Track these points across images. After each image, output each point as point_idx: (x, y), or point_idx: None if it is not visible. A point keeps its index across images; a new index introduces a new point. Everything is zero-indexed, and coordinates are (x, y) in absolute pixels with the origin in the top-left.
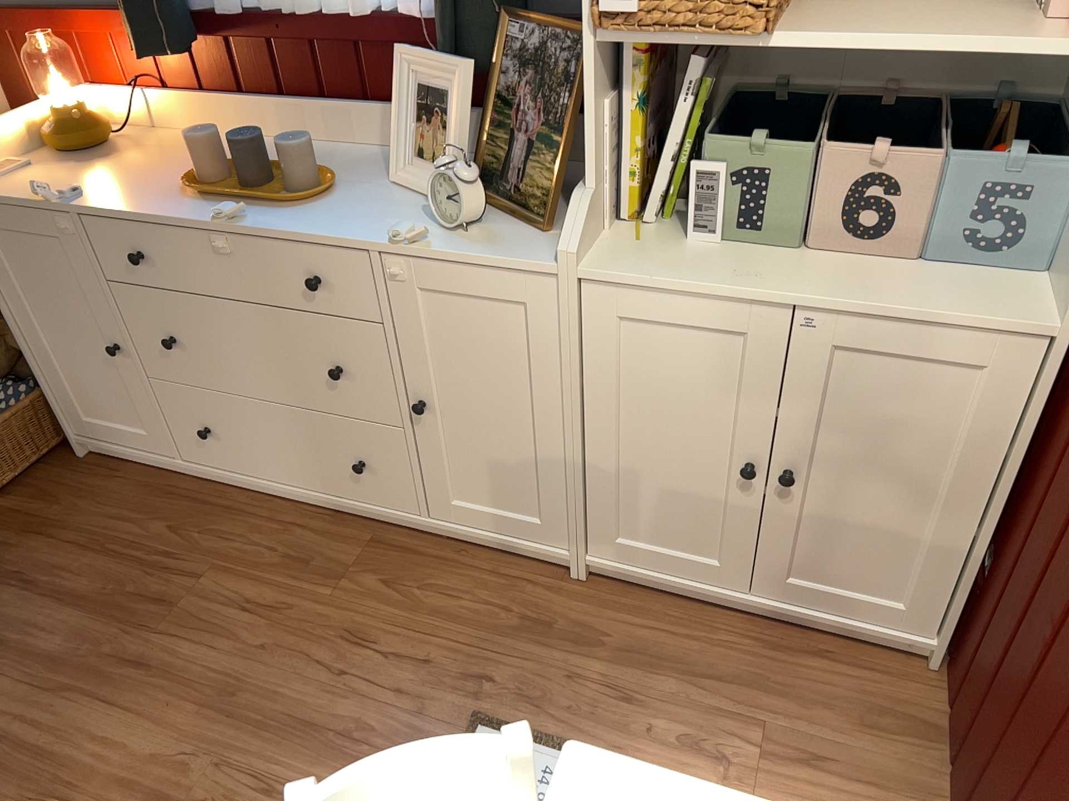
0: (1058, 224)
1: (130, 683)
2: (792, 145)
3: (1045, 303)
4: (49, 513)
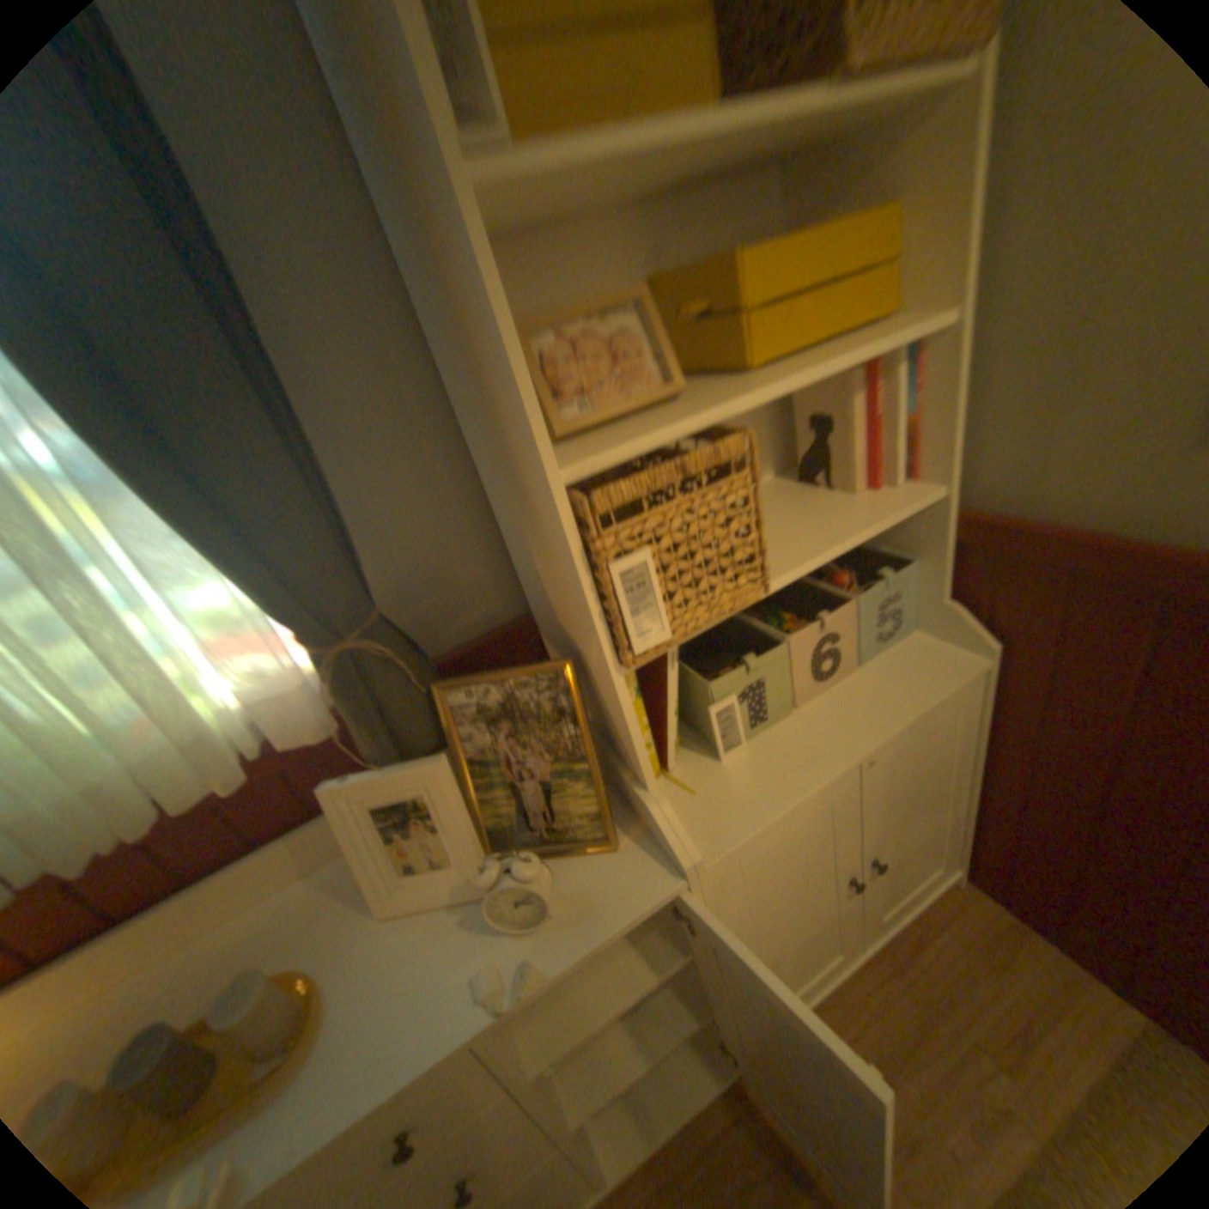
0: (926, 594)
1: None
2: (767, 642)
3: (964, 644)
4: None
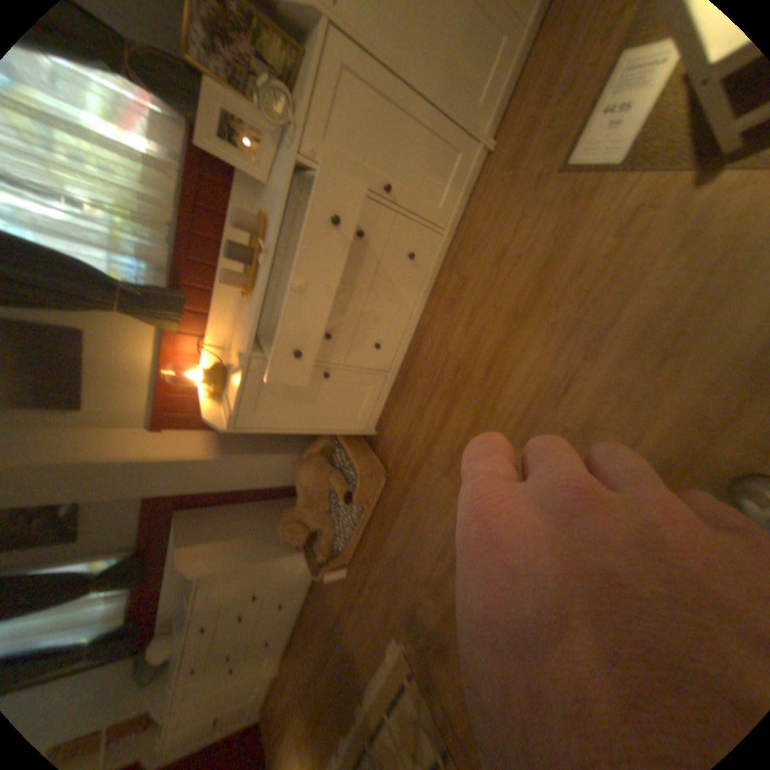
0: None
1: (496, 372)
2: None
3: None
4: (395, 443)
